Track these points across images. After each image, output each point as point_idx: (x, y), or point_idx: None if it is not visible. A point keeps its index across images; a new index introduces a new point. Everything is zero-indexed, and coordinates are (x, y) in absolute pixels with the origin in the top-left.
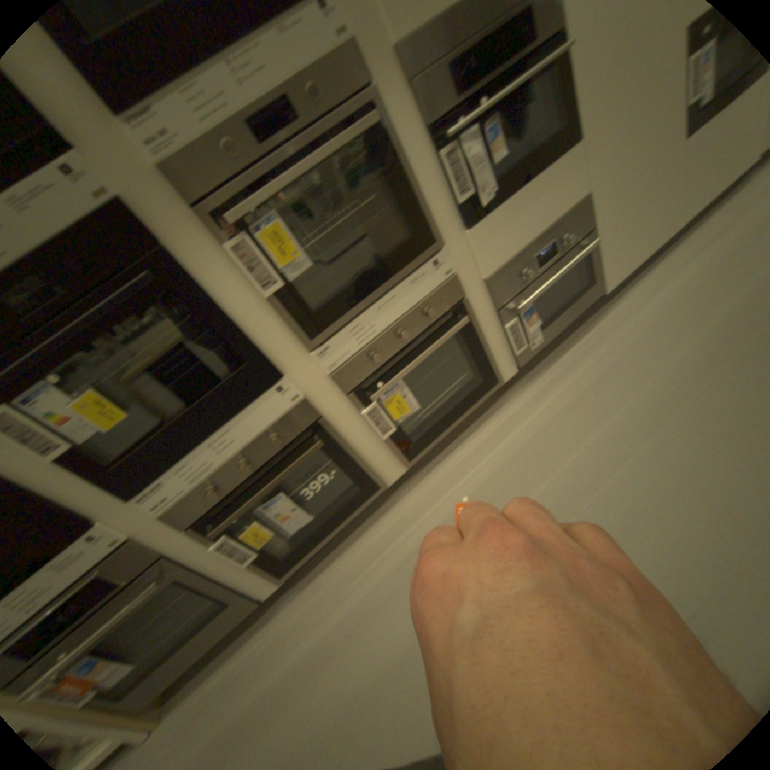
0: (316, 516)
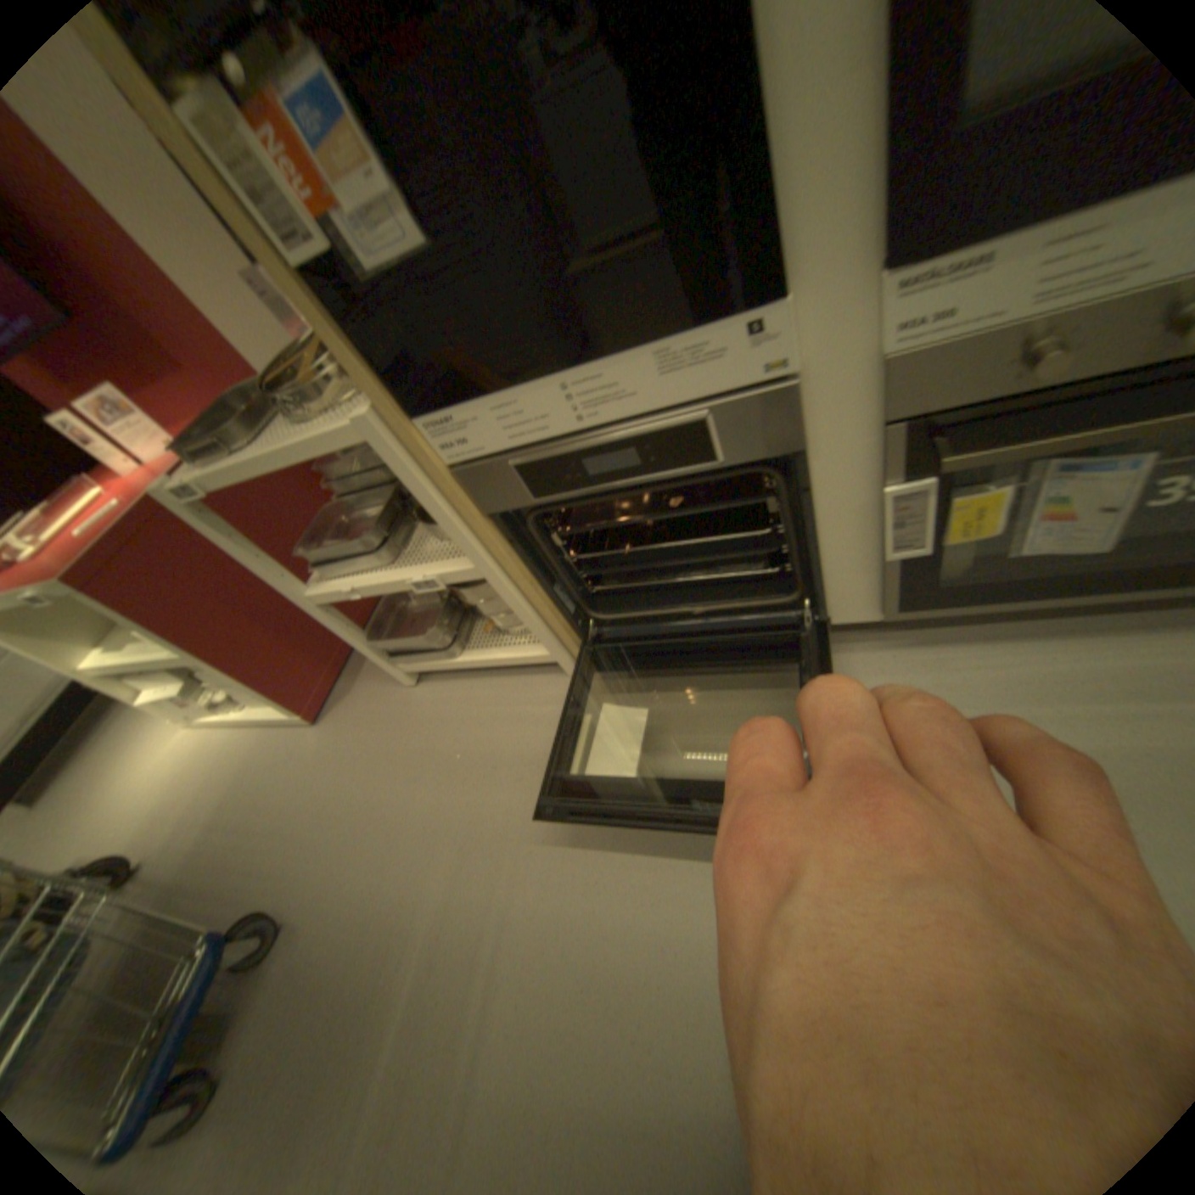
0: (1107, 551)
